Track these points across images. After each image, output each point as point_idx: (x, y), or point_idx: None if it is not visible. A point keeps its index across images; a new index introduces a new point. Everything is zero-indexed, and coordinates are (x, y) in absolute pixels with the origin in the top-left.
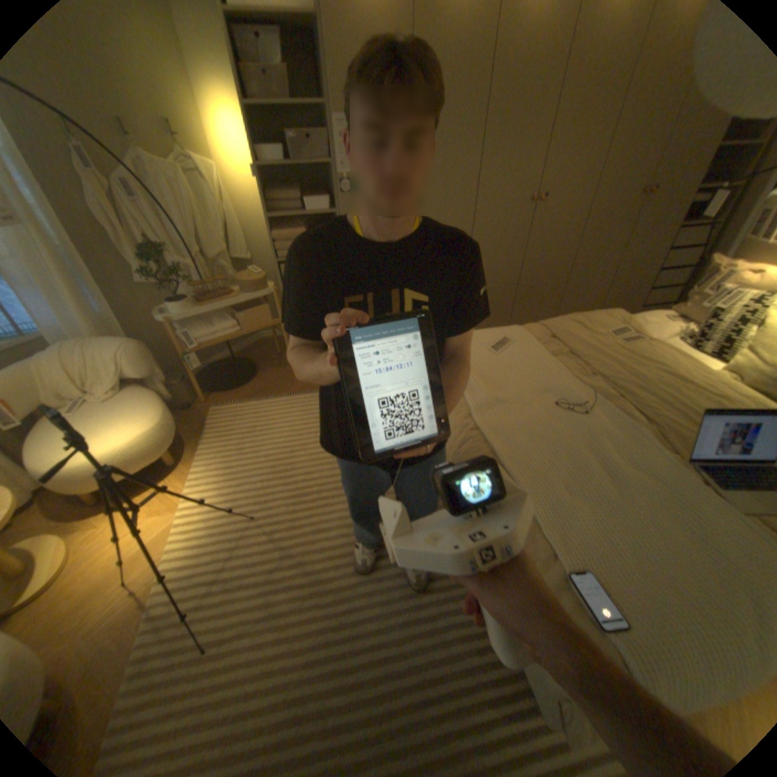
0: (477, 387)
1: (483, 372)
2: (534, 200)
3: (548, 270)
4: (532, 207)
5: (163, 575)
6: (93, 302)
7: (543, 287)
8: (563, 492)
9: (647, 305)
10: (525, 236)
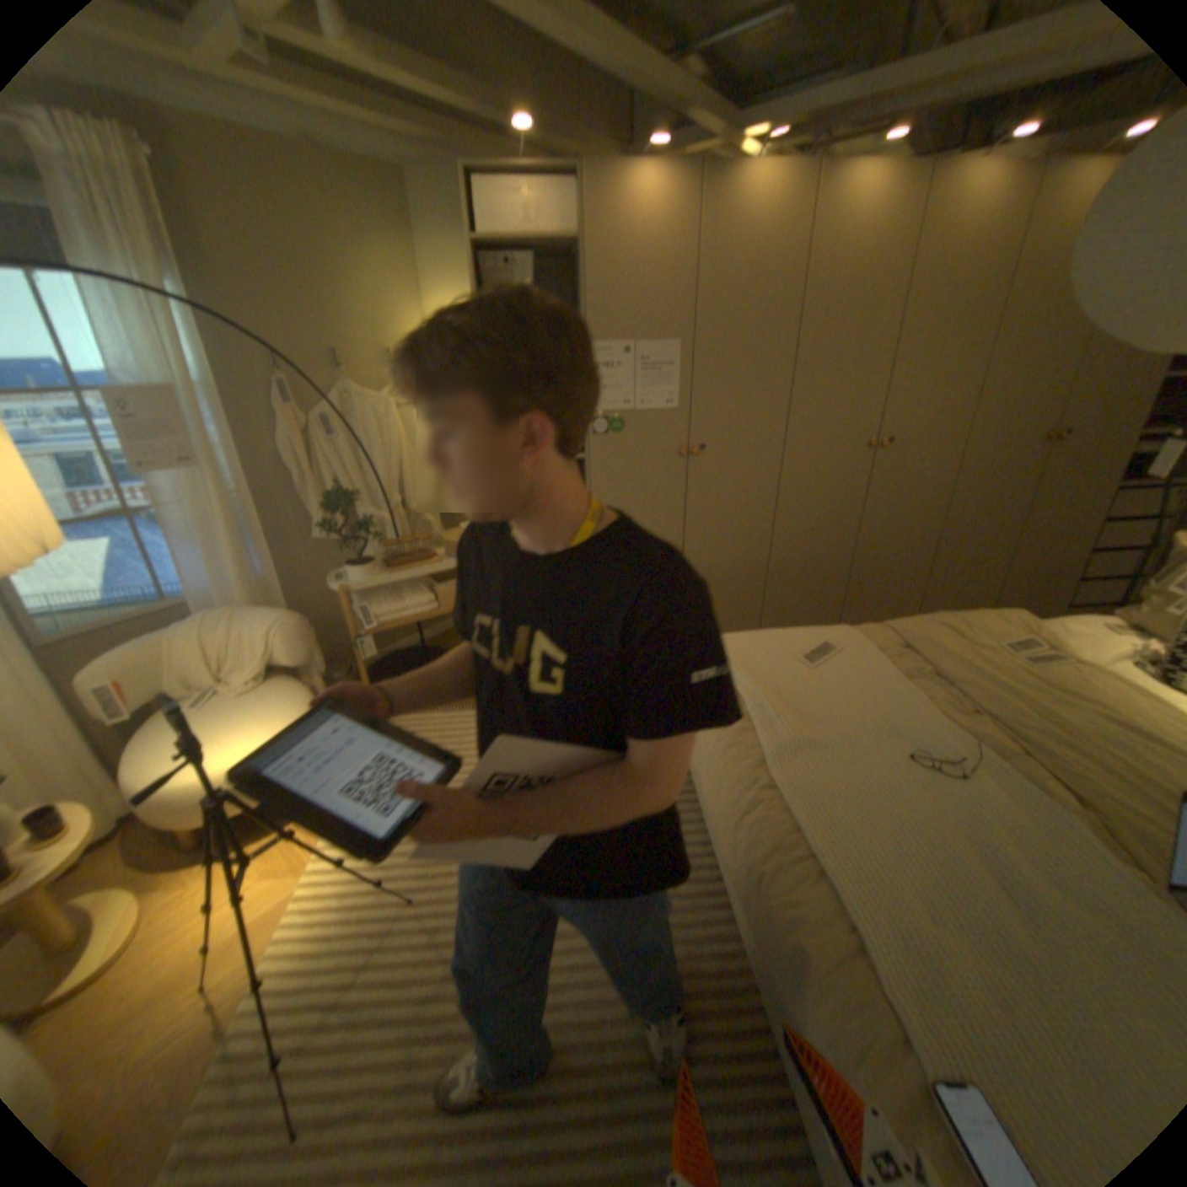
0: (777, 718)
1: (789, 695)
2: (872, 446)
3: (900, 544)
4: (870, 455)
5: (263, 980)
6: (257, 560)
7: (894, 568)
8: (922, 917)
9: (1077, 604)
10: (860, 495)
